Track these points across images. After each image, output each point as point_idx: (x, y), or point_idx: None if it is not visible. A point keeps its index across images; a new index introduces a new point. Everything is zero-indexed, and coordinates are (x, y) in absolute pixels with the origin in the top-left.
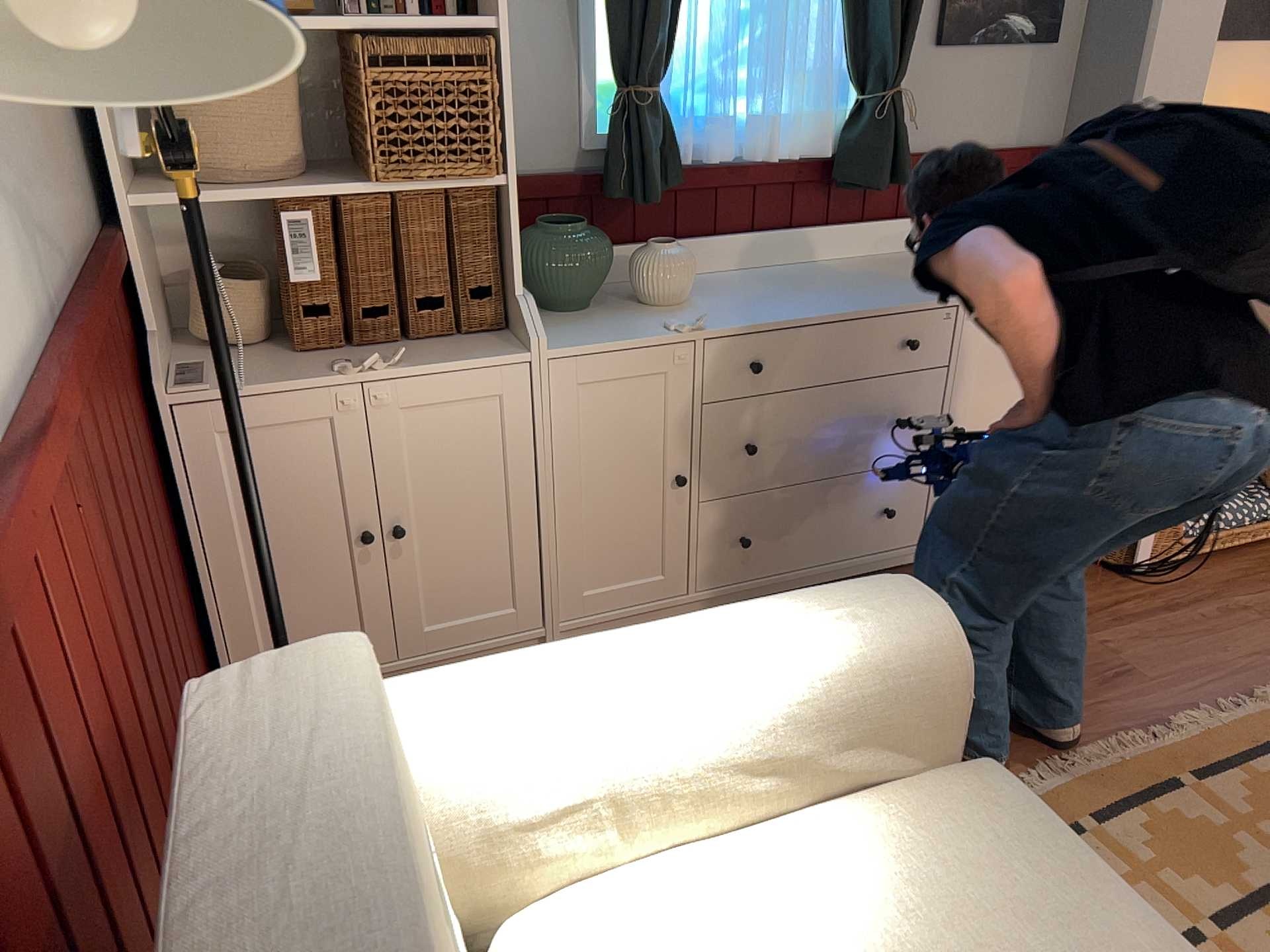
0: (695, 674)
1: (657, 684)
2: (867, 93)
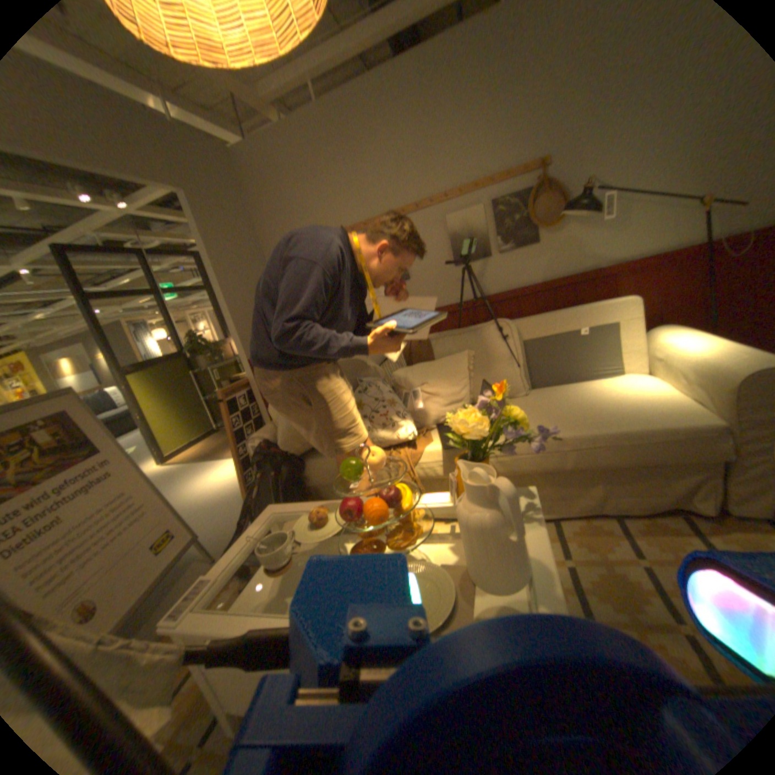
0: (701, 347)
1: (695, 345)
2: None
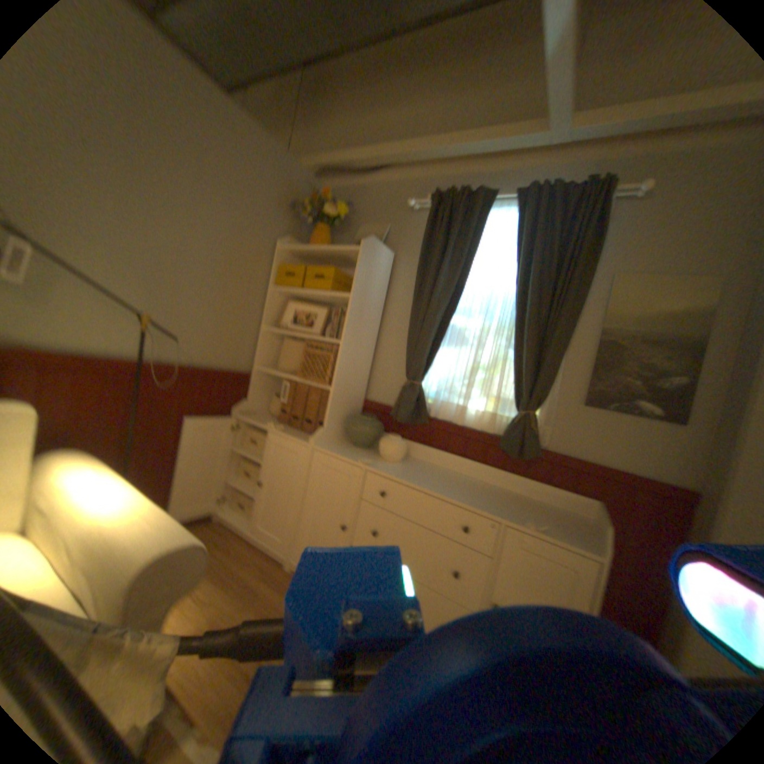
0: (103, 507)
1: (97, 502)
2: (520, 411)
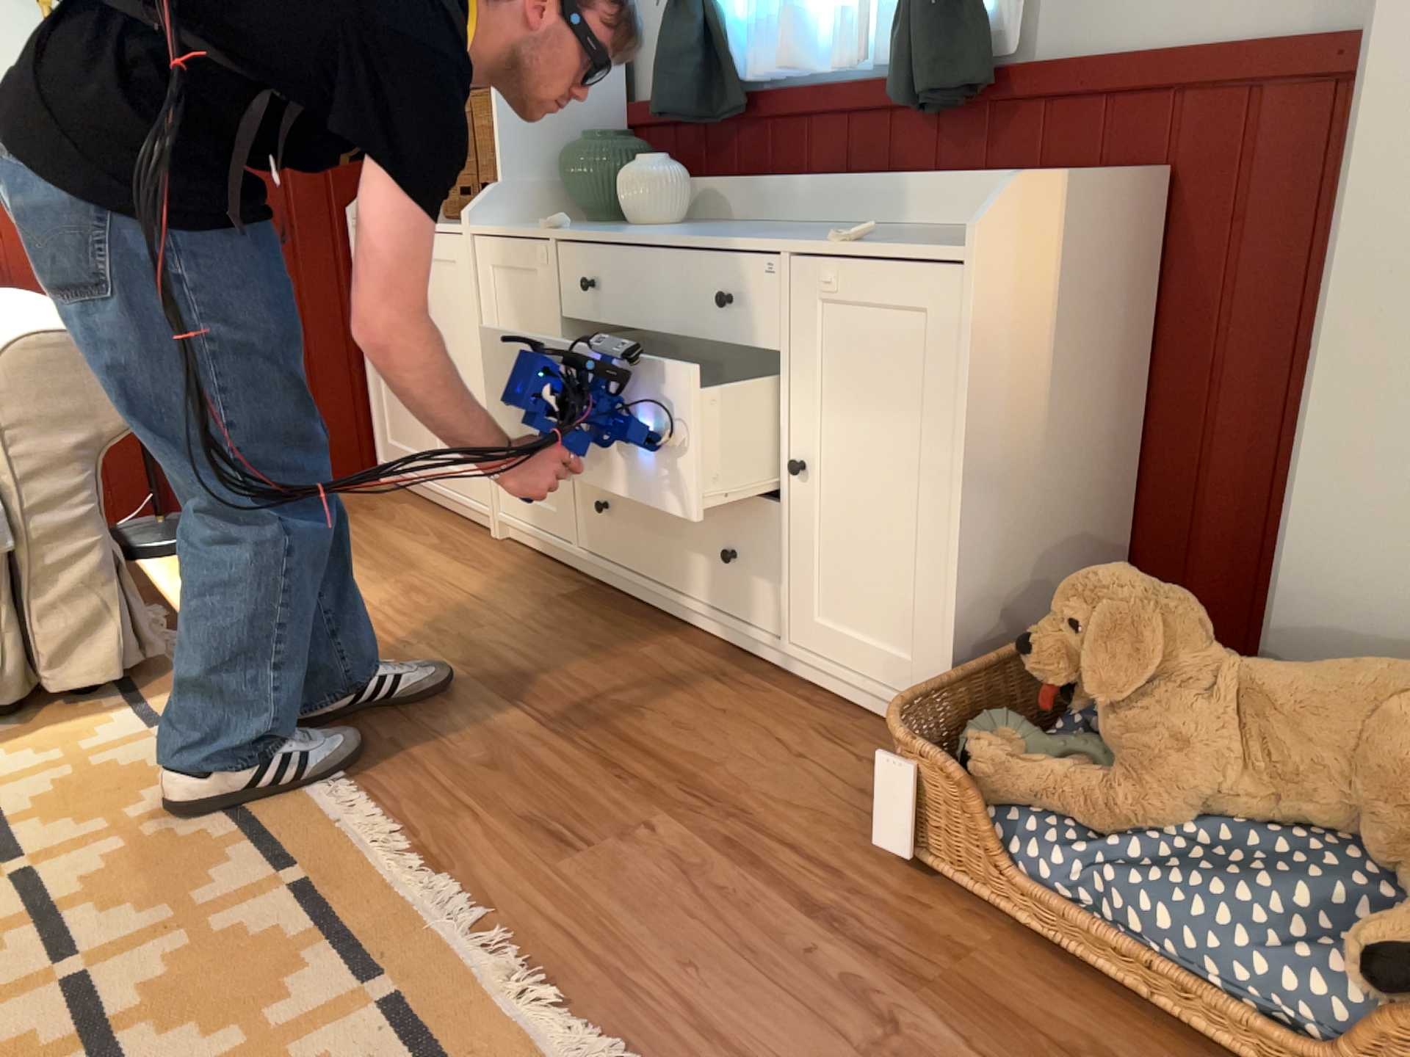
0: None
1: None
2: None
